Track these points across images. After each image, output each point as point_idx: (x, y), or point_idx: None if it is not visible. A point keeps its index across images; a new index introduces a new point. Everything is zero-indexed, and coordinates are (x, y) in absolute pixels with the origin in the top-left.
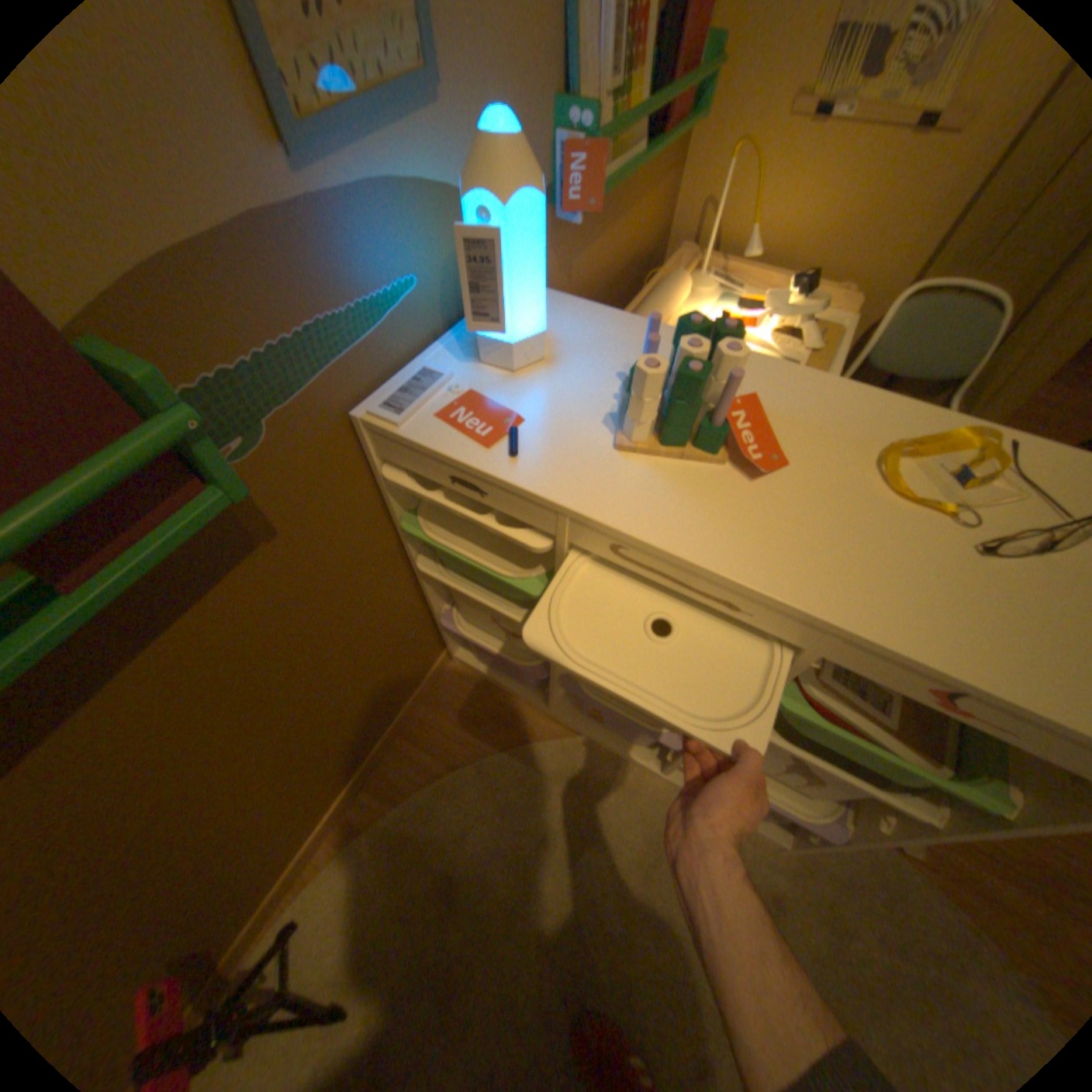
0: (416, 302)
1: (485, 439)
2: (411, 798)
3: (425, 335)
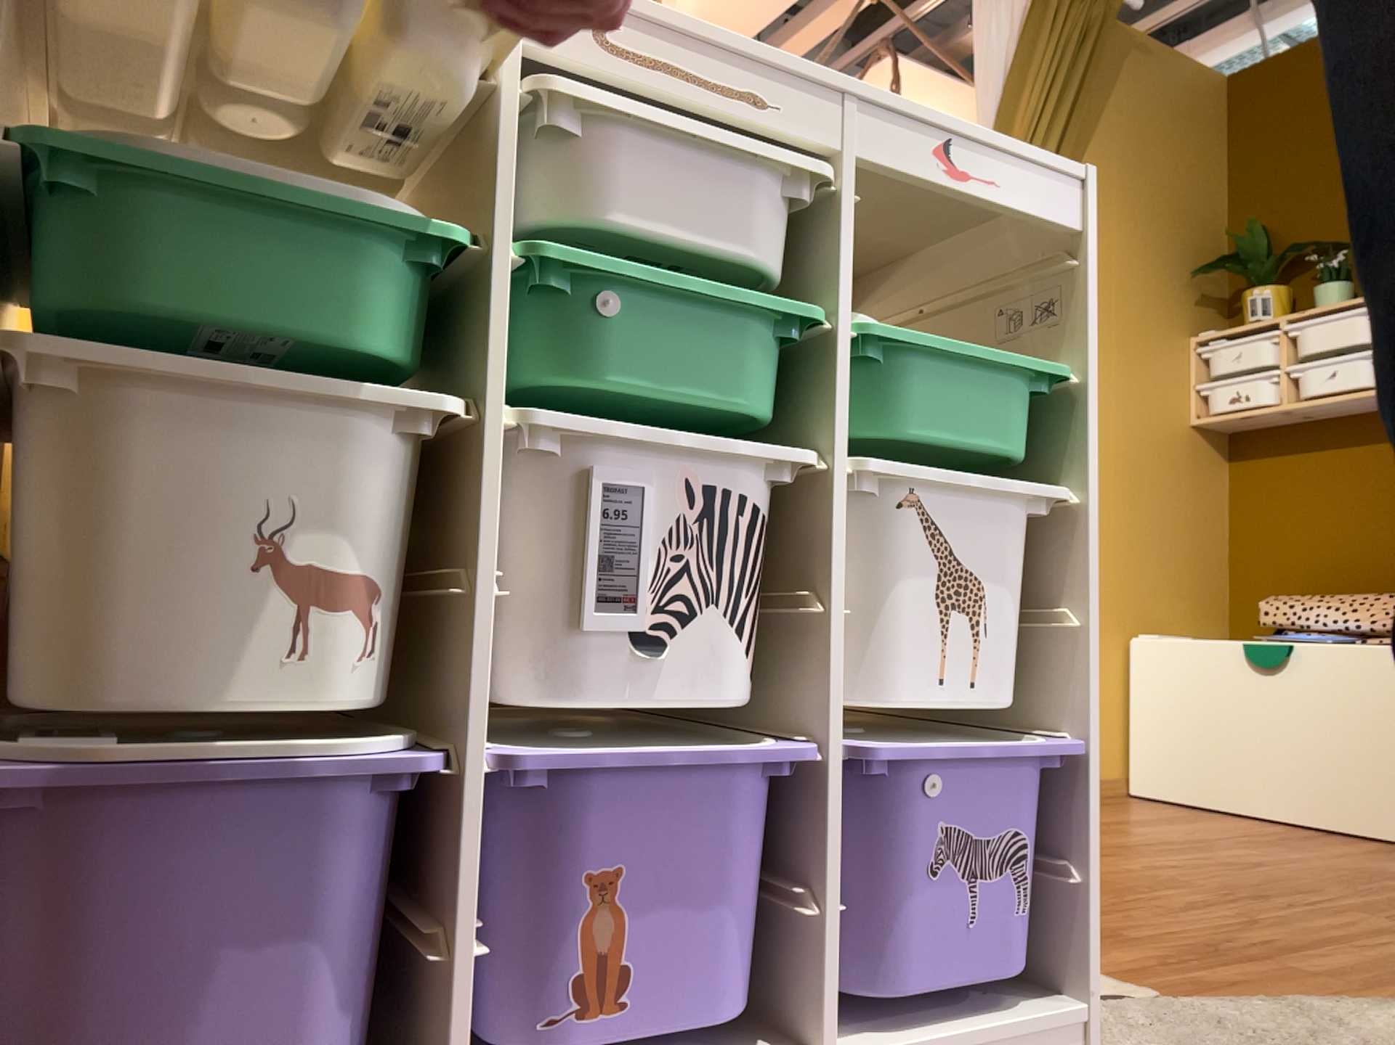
0: None
1: None
2: None
3: None
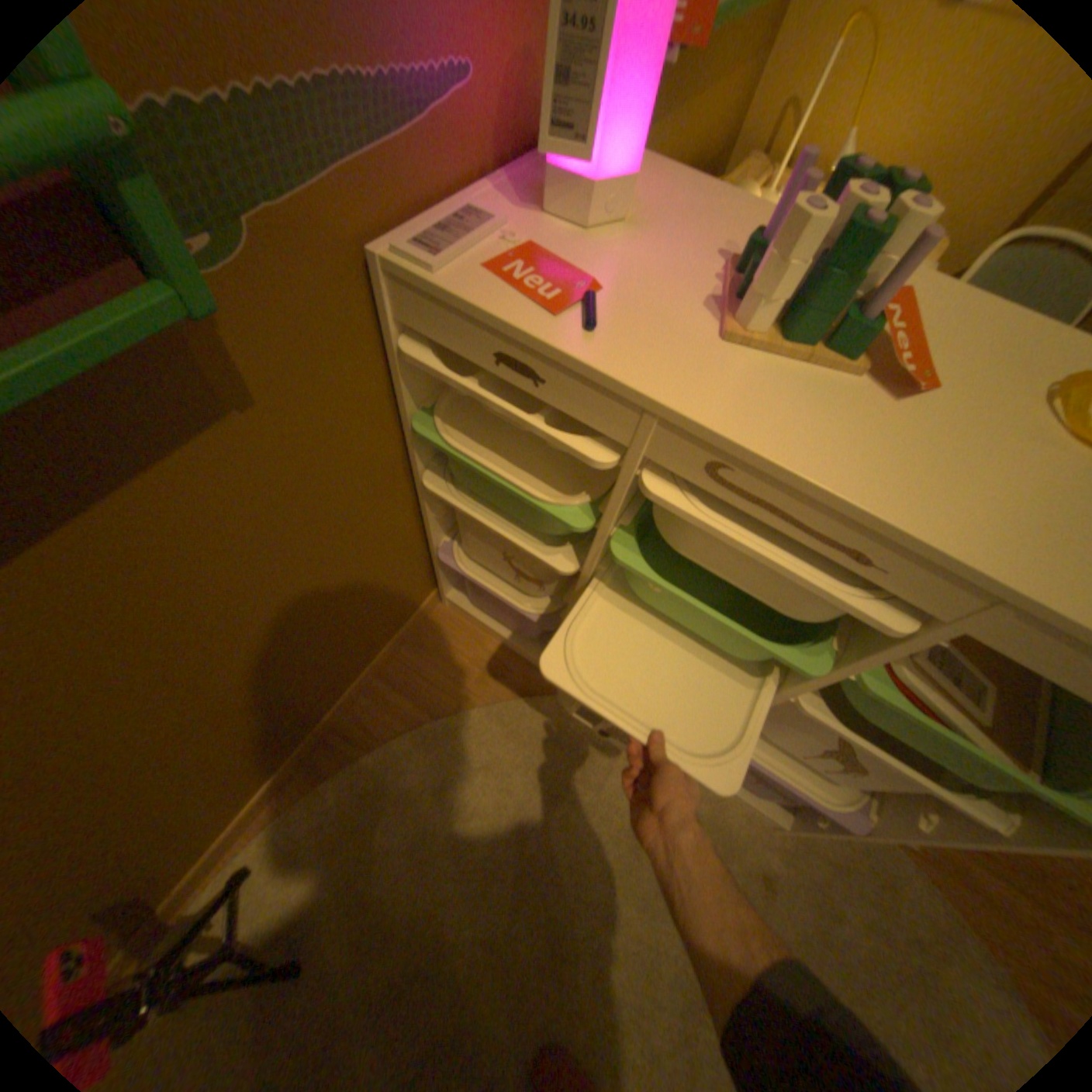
0: (468, 107)
1: (551, 303)
2: (387, 745)
3: (472, 164)
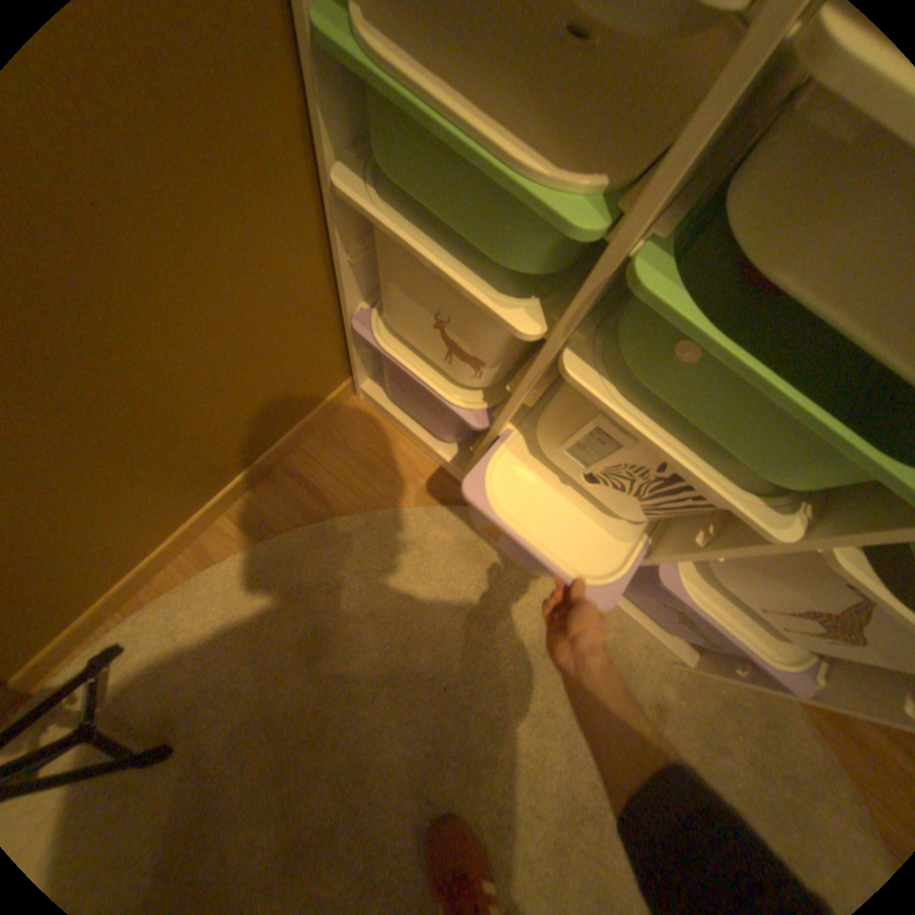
0: None
1: None
2: (283, 536)
3: None
